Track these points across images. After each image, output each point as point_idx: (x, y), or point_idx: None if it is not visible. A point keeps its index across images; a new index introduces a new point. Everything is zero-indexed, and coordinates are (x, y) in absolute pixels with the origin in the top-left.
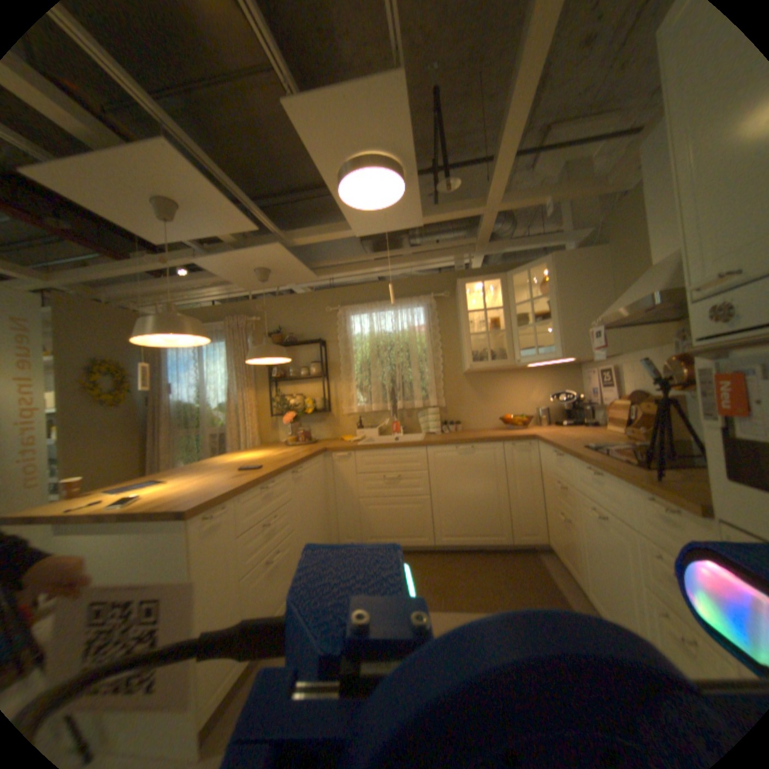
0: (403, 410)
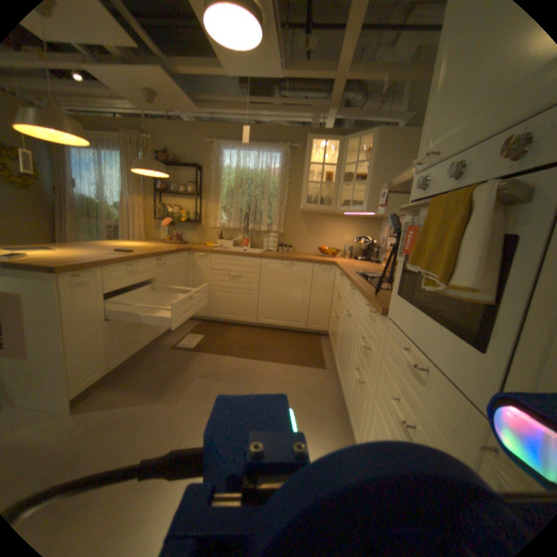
0: (254, 232)
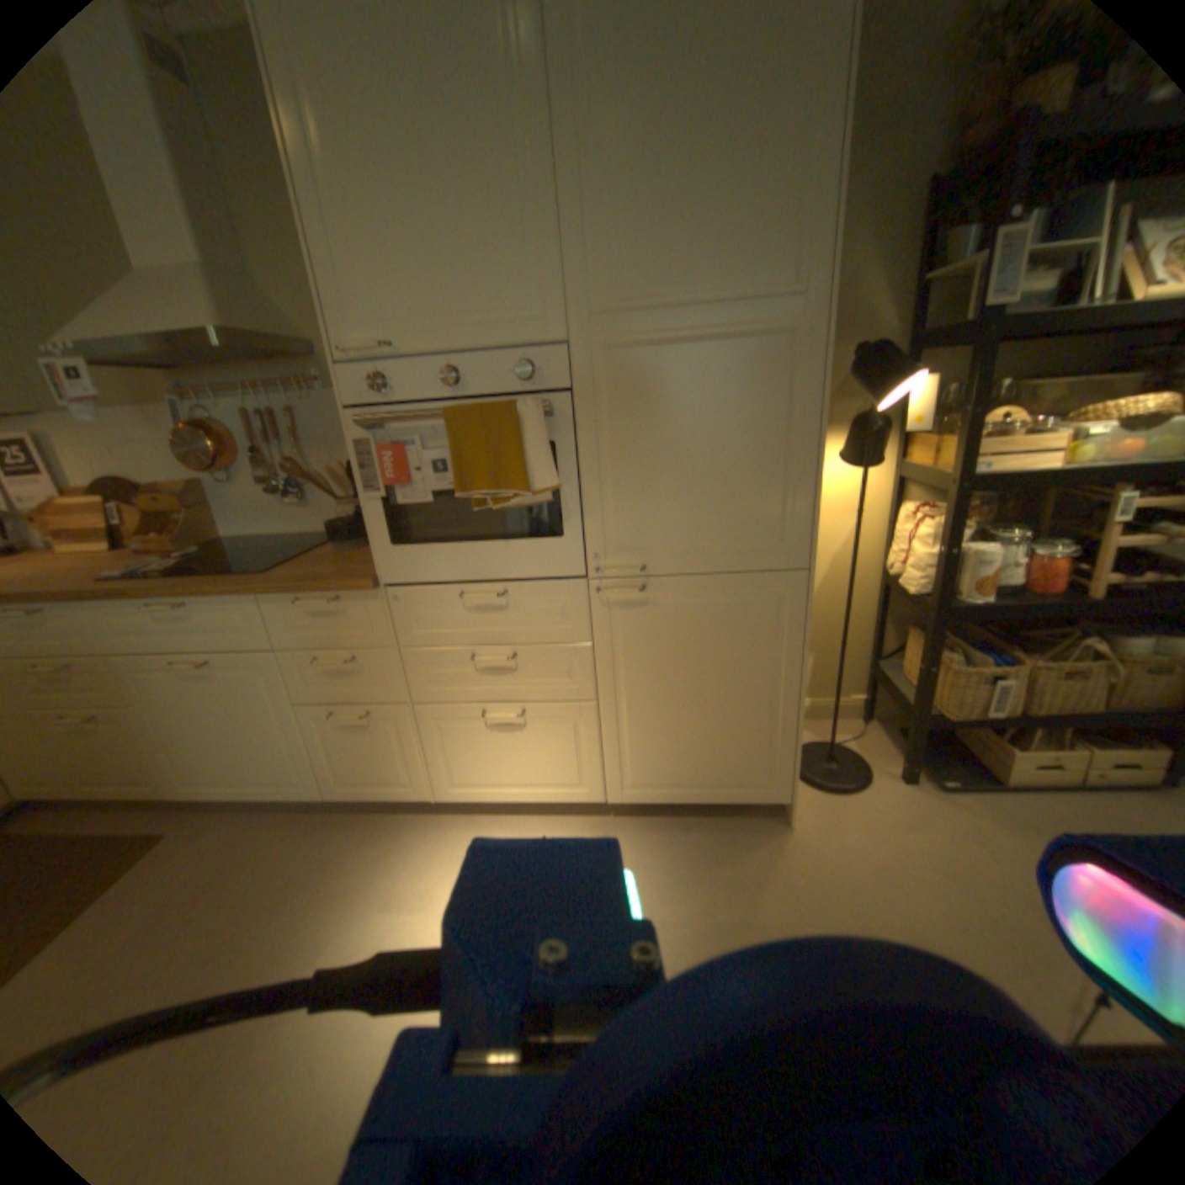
0: None
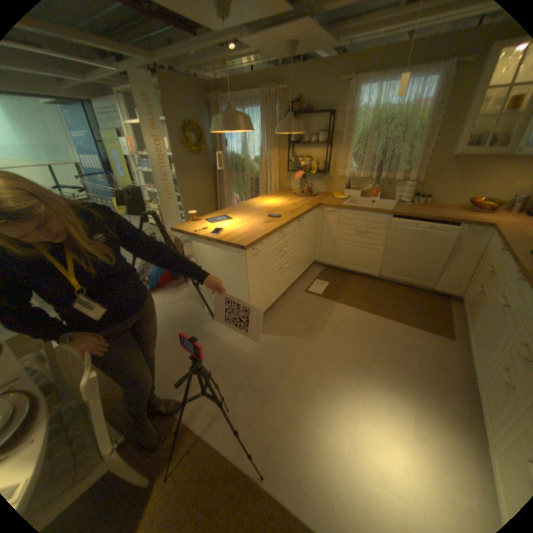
0: (386, 179)
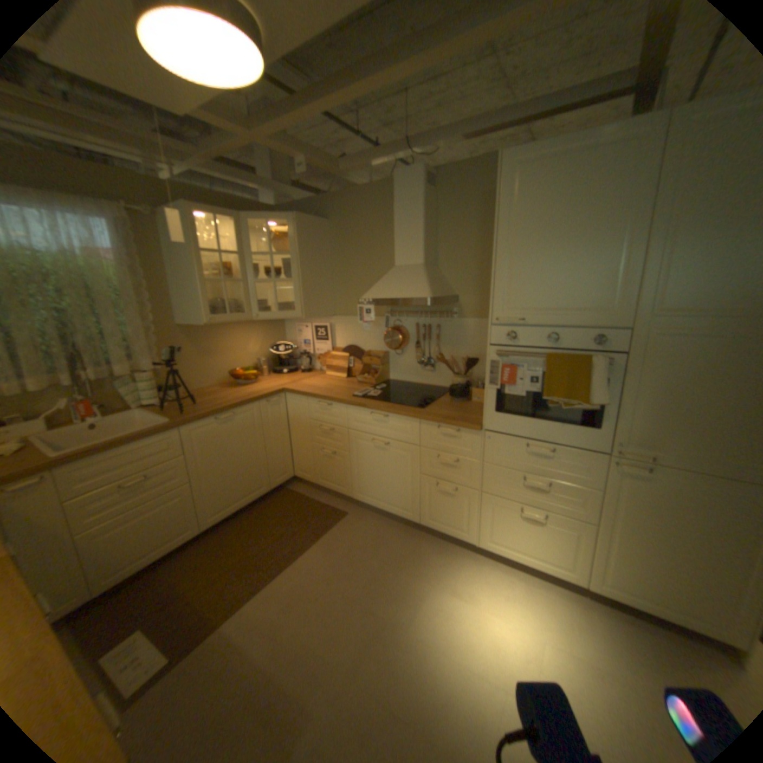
0: (85, 382)
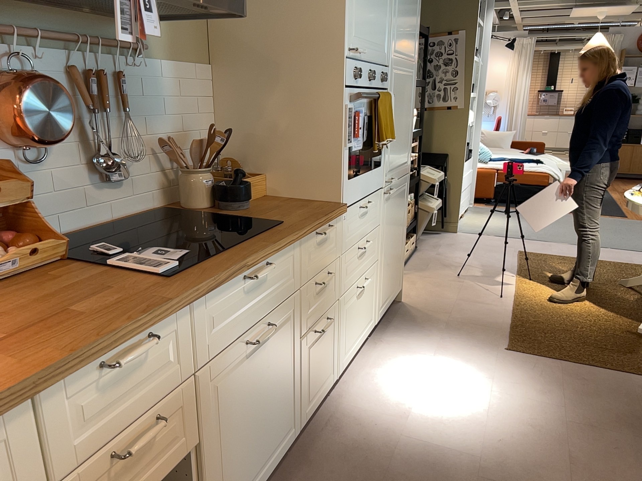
0: None
